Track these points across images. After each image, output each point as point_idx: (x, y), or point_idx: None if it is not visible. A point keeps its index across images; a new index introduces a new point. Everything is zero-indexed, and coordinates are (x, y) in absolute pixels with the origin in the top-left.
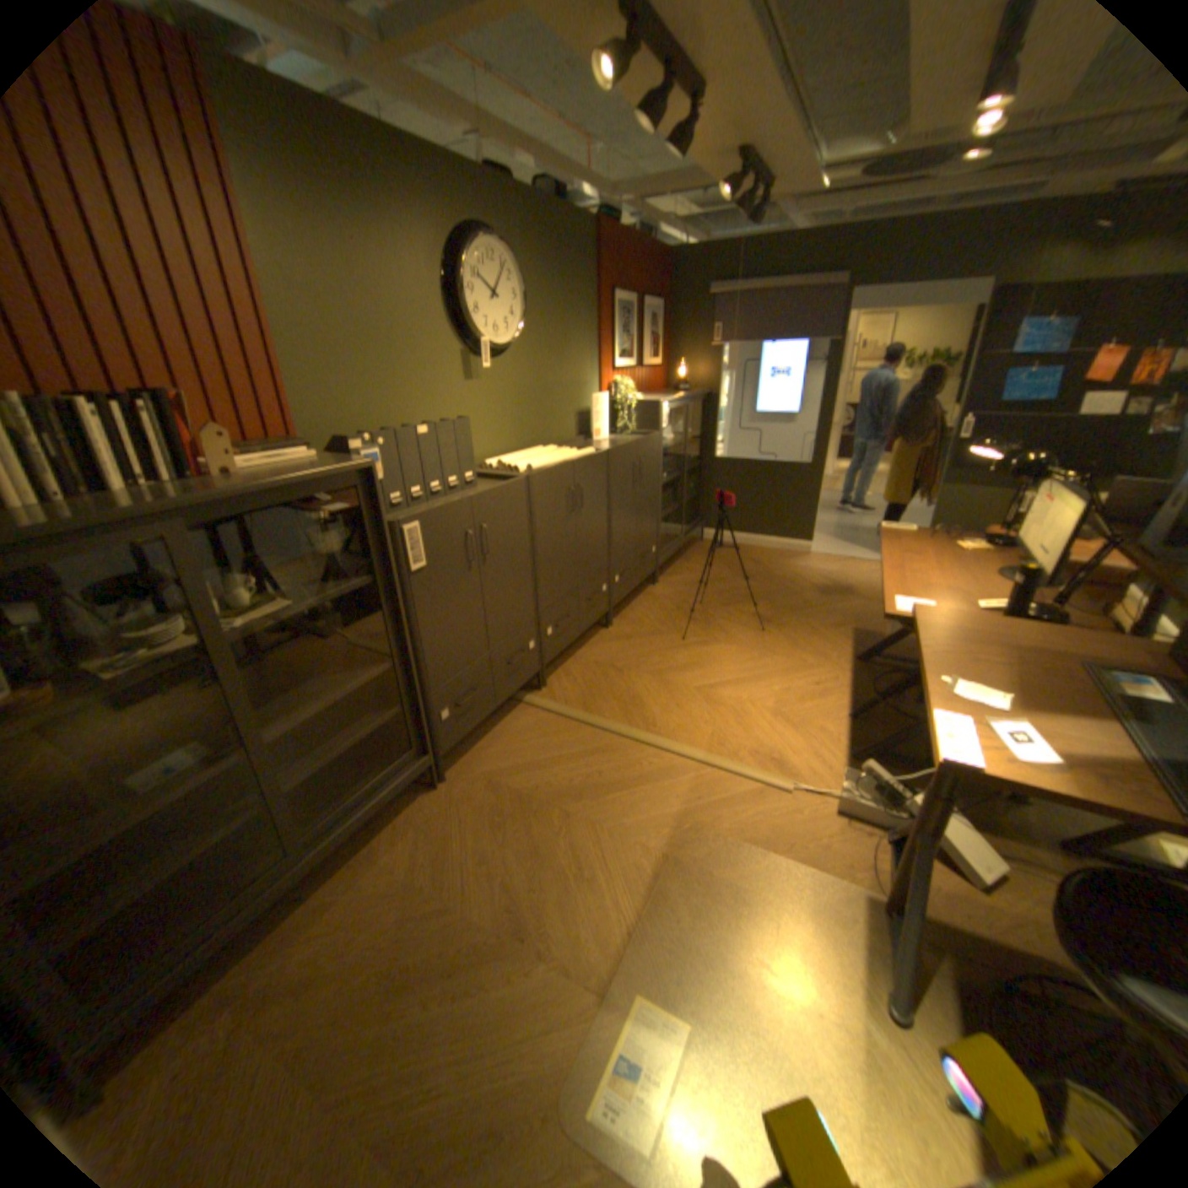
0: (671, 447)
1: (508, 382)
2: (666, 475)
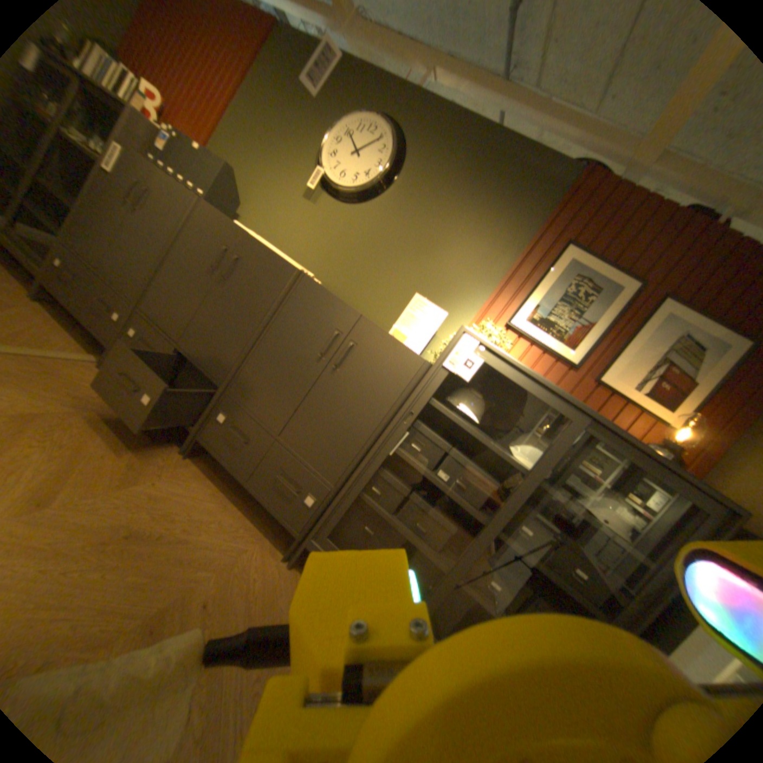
0: (480, 440)
1: (340, 223)
2: (451, 479)
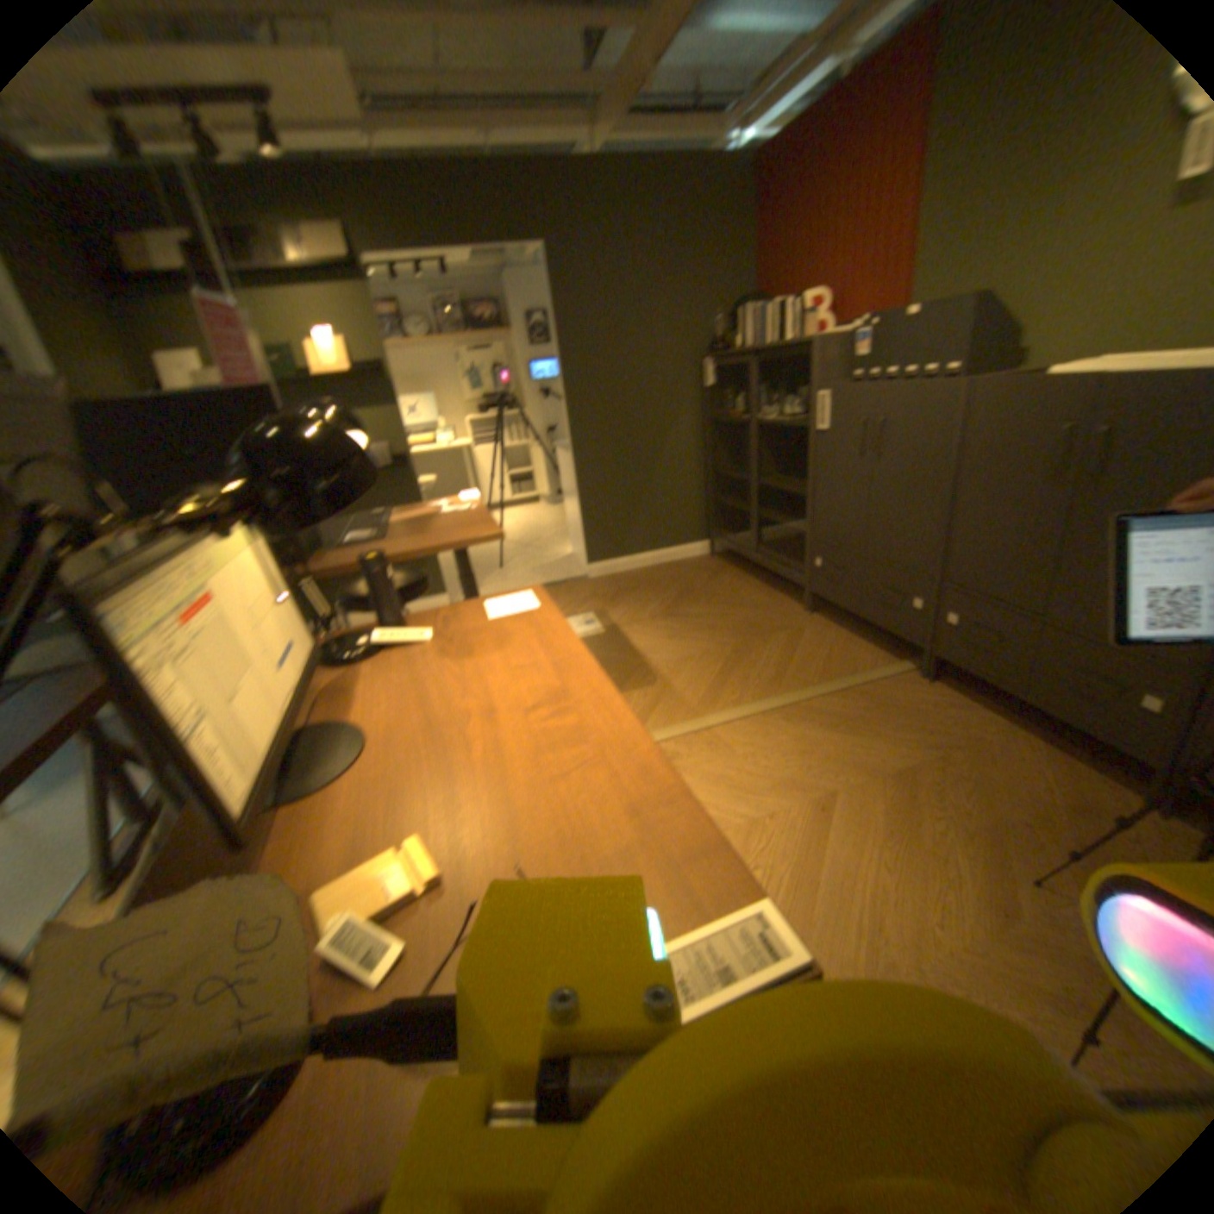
0: None
1: None
2: None
